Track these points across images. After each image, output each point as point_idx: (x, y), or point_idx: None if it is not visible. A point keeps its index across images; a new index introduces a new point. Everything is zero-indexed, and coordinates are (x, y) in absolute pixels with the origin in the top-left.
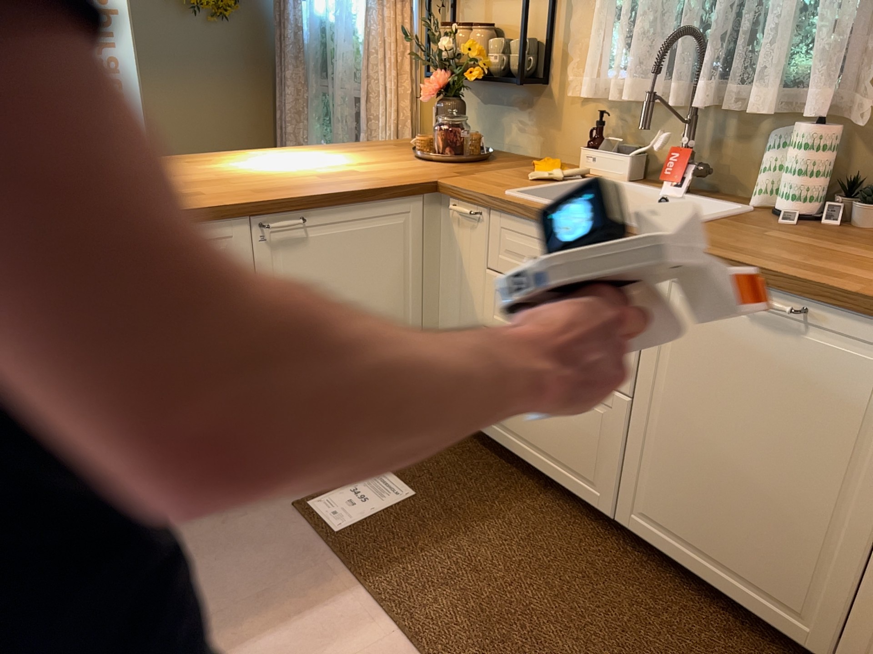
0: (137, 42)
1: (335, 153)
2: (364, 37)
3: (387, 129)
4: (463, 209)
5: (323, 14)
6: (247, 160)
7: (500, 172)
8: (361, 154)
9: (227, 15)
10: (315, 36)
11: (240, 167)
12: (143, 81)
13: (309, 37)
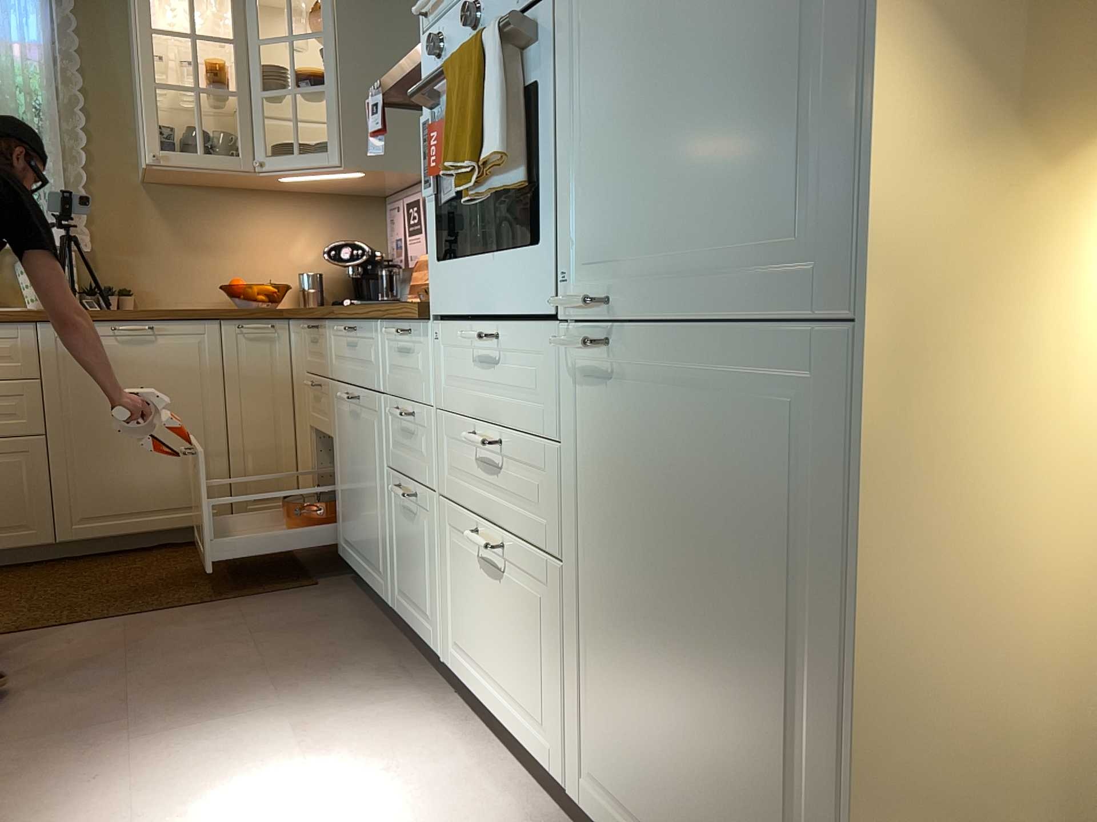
0: None
1: None
2: None
3: None
4: None
5: None
6: None
7: None
8: None
9: None
10: None
11: None
12: None
13: None
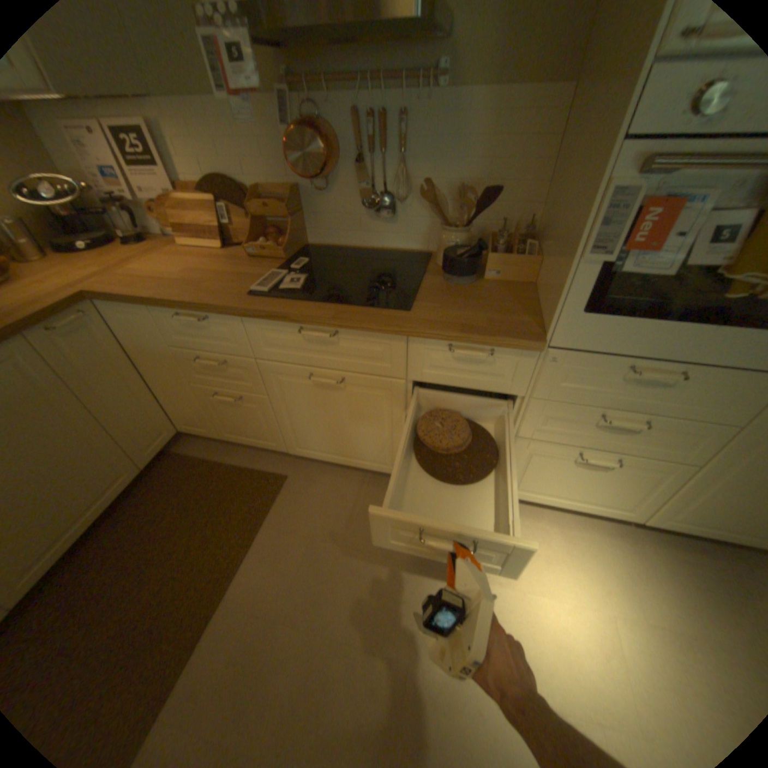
0: None
1: None
2: None
3: None
4: None
5: None
6: None
7: None
8: None
9: None
10: None
11: None
12: None
13: None
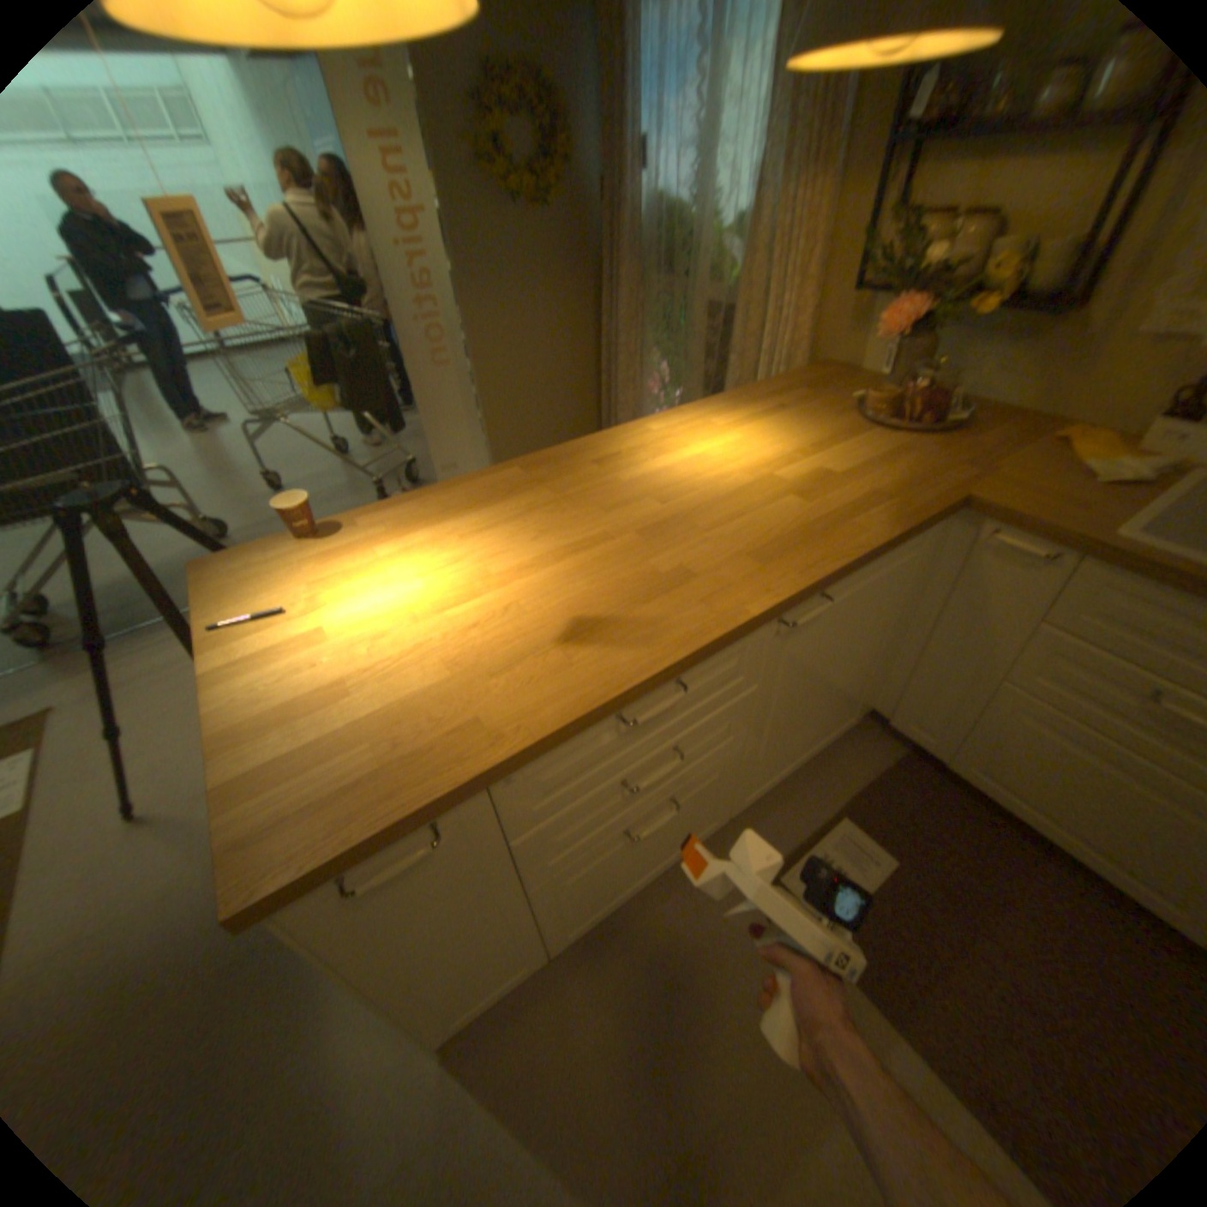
0: (450, 246)
1: (755, 416)
2: (751, 223)
3: (776, 353)
4: (1032, 548)
5: (667, 184)
6: (662, 447)
7: (1028, 455)
8: (792, 418)
9: (547, 195)
10: (659, 217)
11: (669, 468)
12: (459, 296)
13: (648, 217)
